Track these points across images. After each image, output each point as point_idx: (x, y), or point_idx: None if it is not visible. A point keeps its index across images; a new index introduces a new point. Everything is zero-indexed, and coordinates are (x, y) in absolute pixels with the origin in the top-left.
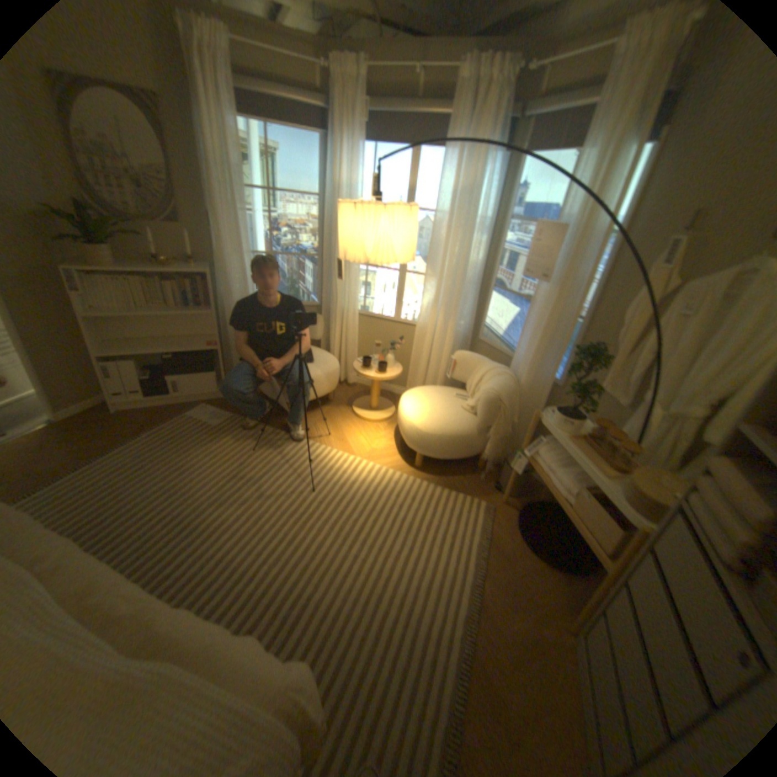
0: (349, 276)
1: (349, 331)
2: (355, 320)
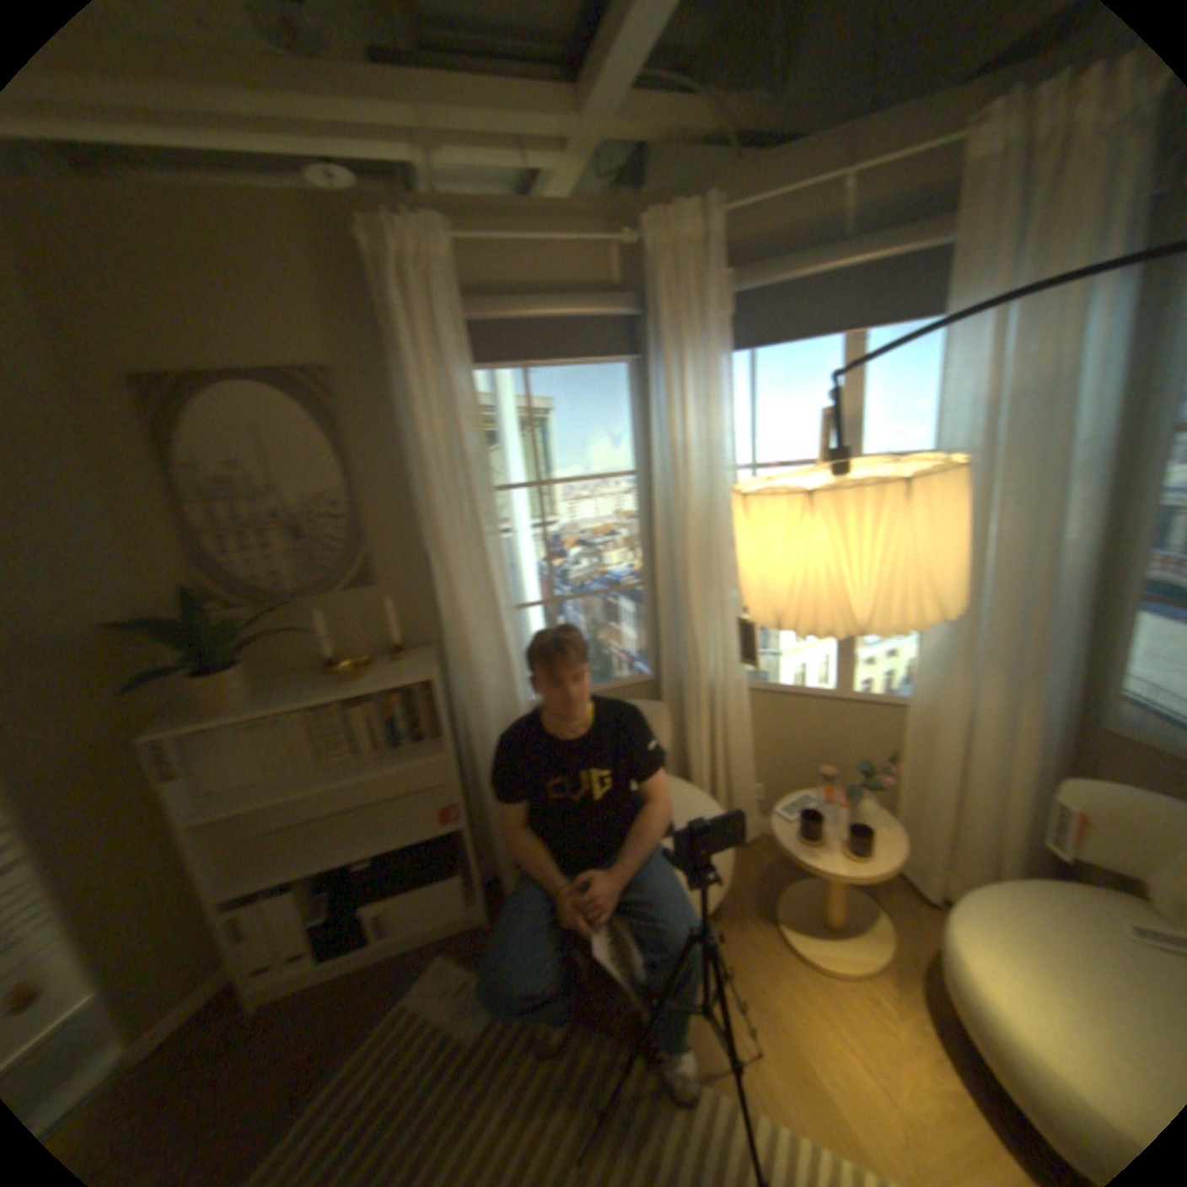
0: (722, 616)
1: (736, 731)
2: (747, 706)
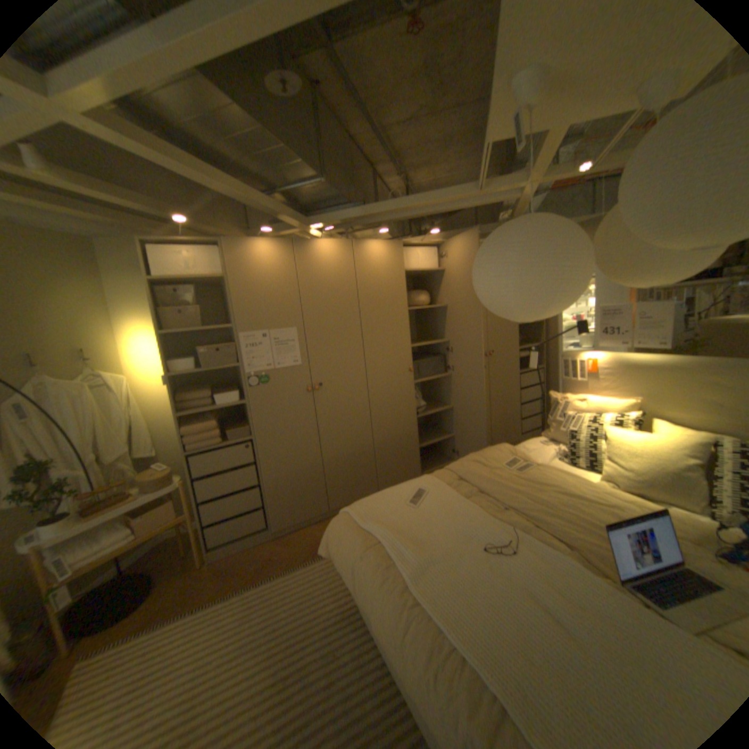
0: None
1: None
2: None
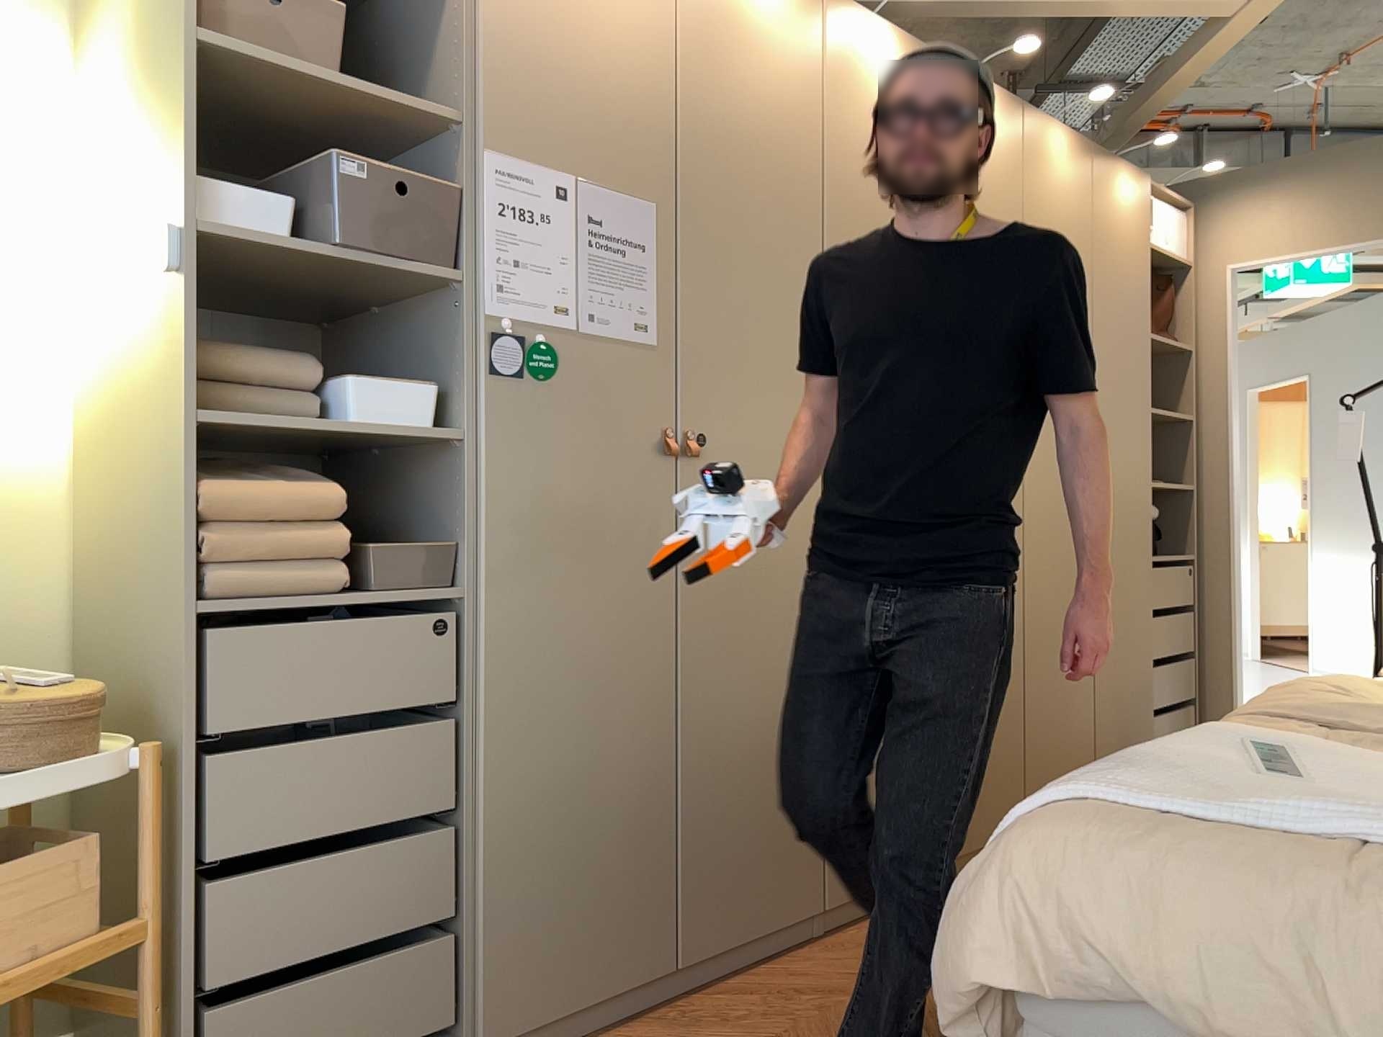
0: None
1: None
2: None
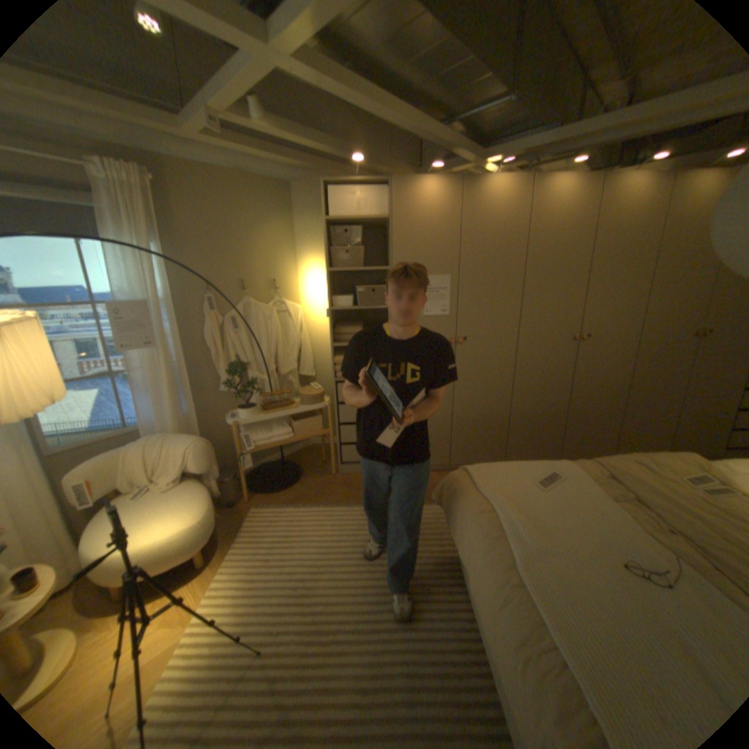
0: None
1: None
2: None
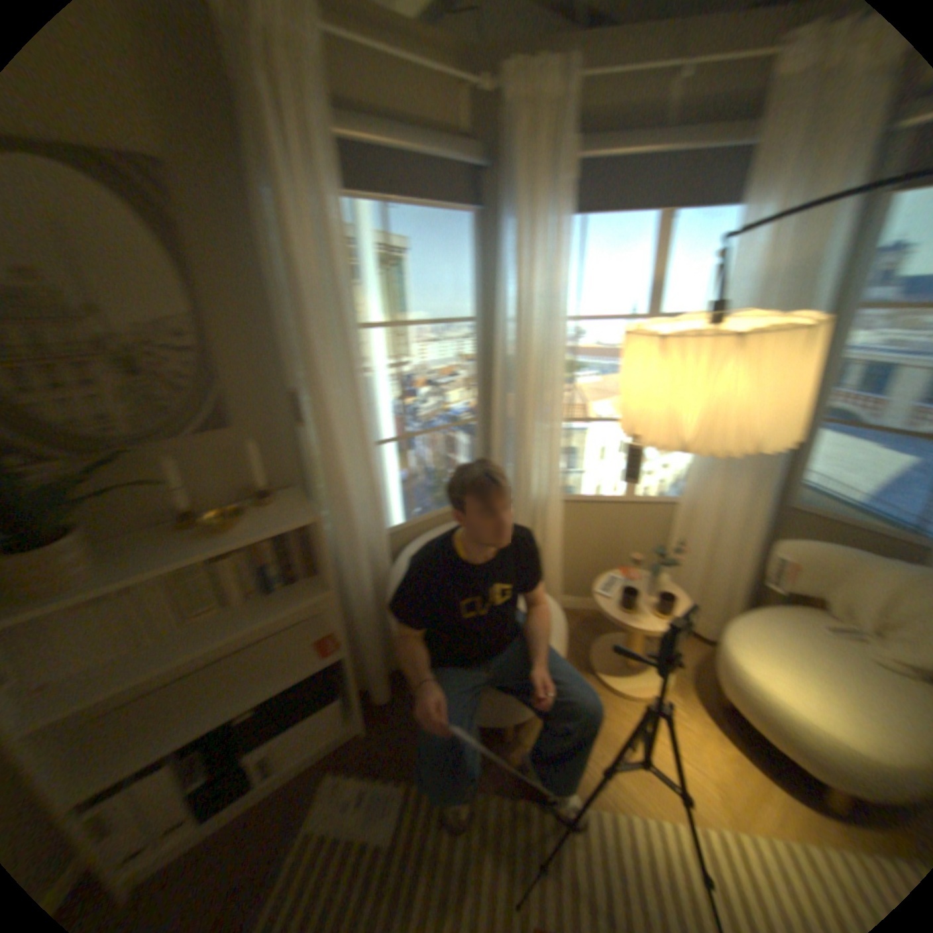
0: (544, 444)
1: (554, 535)
2: (562, 514)
